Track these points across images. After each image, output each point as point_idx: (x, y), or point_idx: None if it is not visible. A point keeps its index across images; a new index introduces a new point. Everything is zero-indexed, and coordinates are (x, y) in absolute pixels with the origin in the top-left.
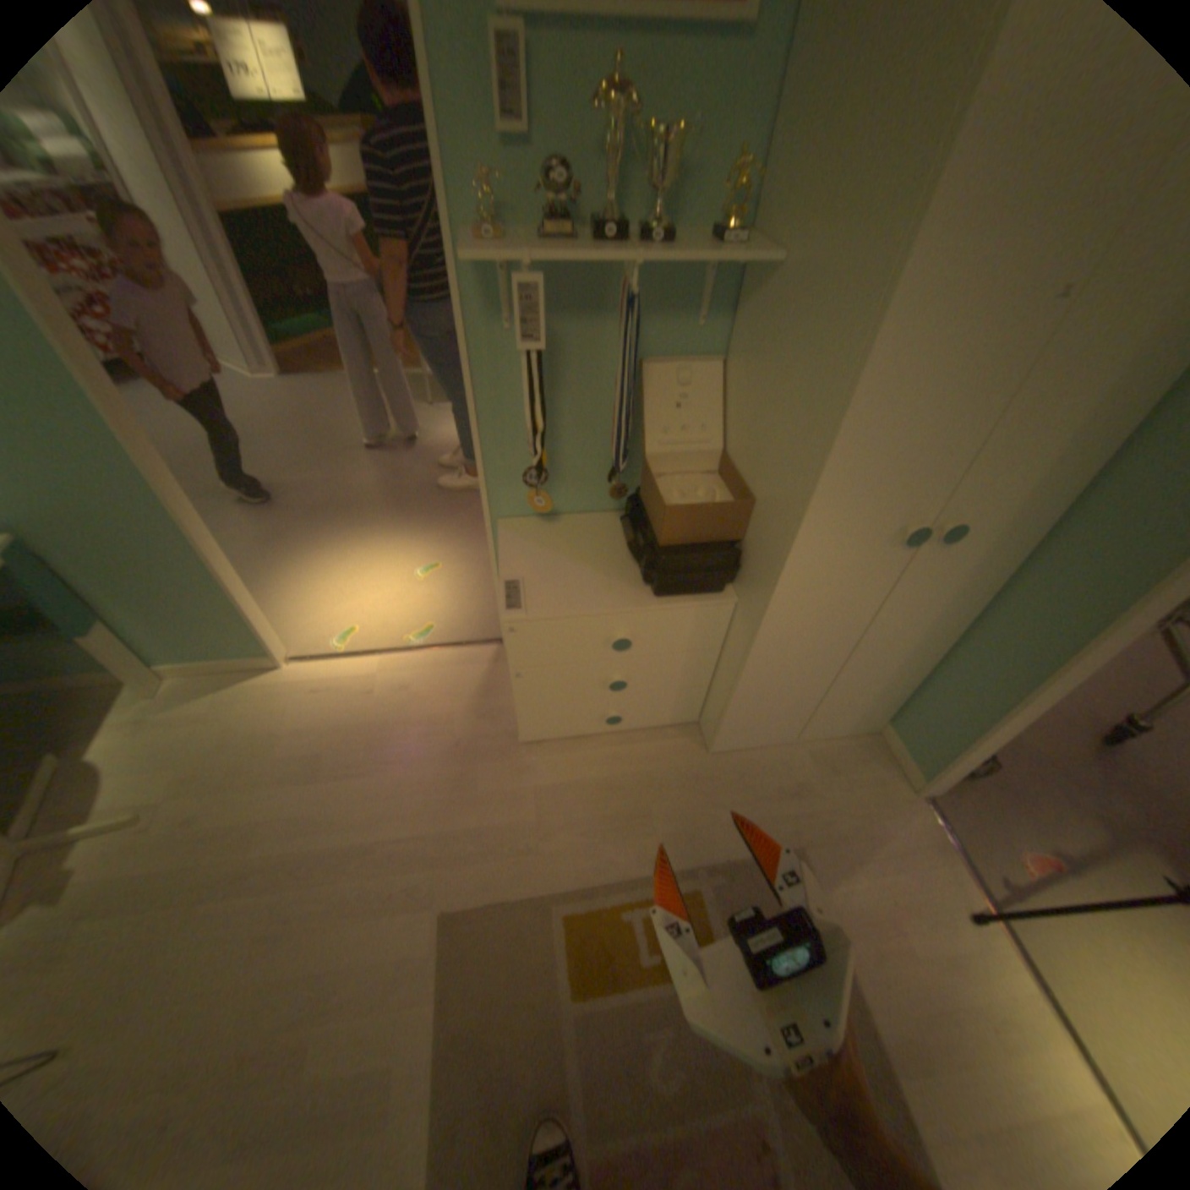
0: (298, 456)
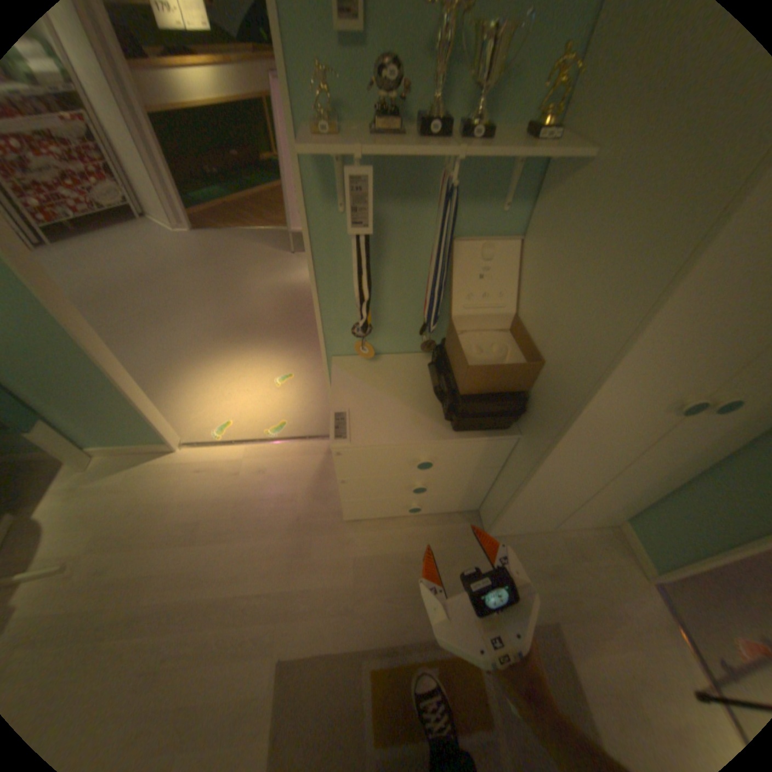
0: (199, 288)
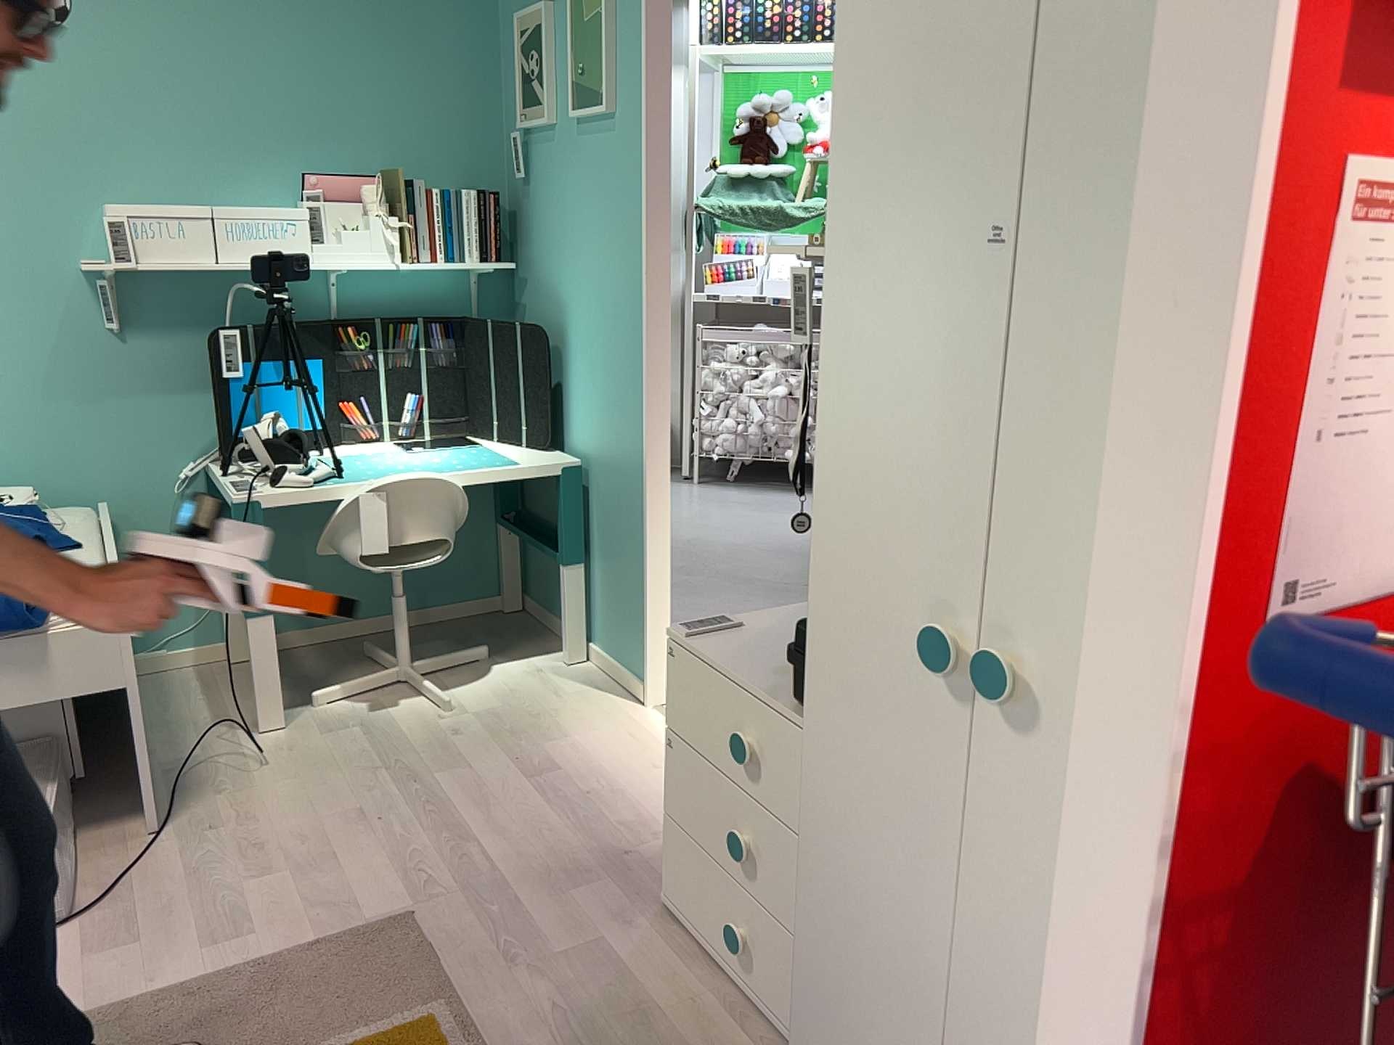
0: None
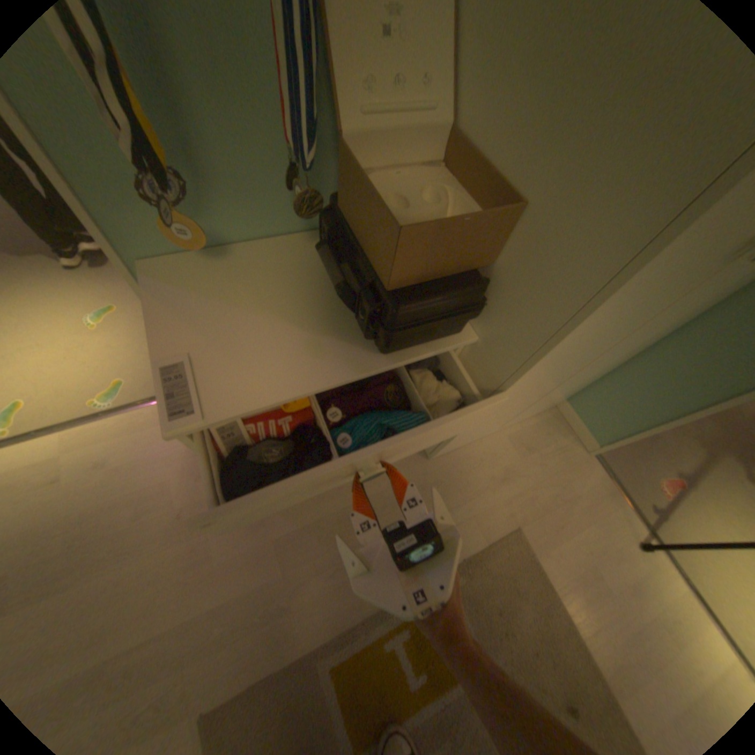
0: None
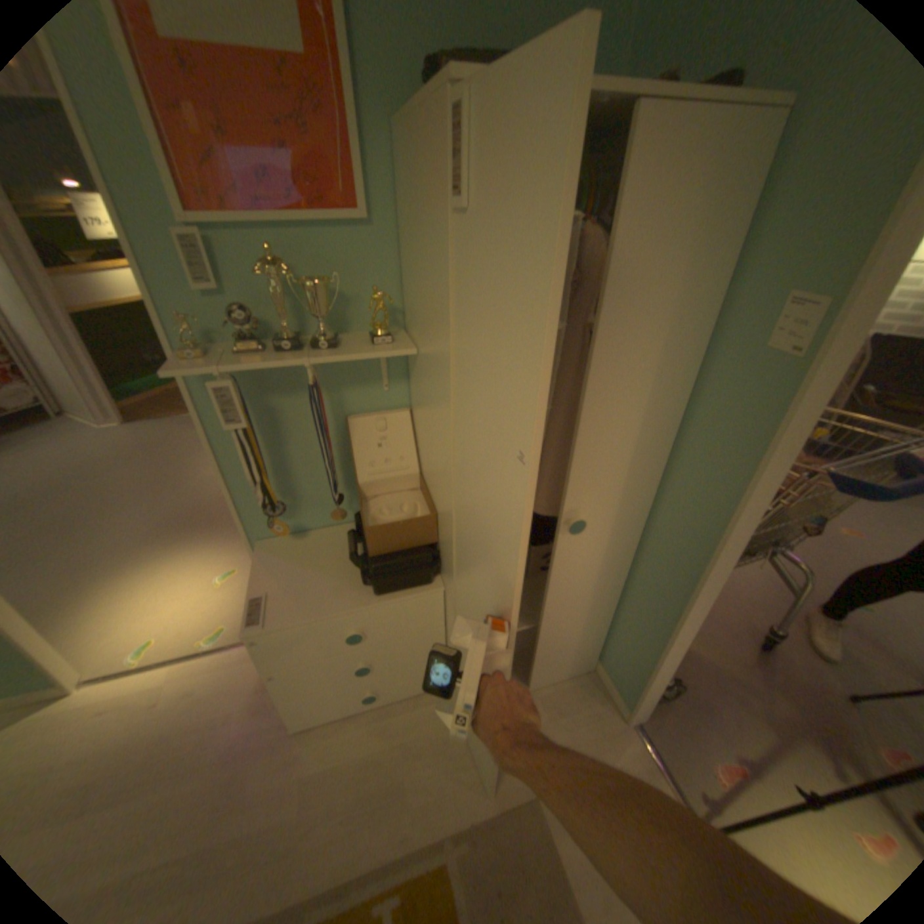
0: (127, 488)
